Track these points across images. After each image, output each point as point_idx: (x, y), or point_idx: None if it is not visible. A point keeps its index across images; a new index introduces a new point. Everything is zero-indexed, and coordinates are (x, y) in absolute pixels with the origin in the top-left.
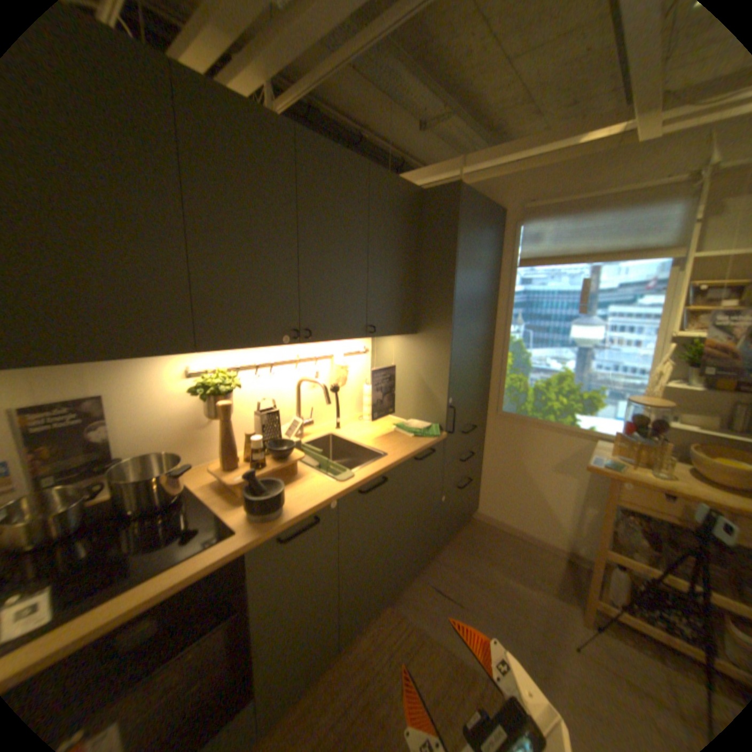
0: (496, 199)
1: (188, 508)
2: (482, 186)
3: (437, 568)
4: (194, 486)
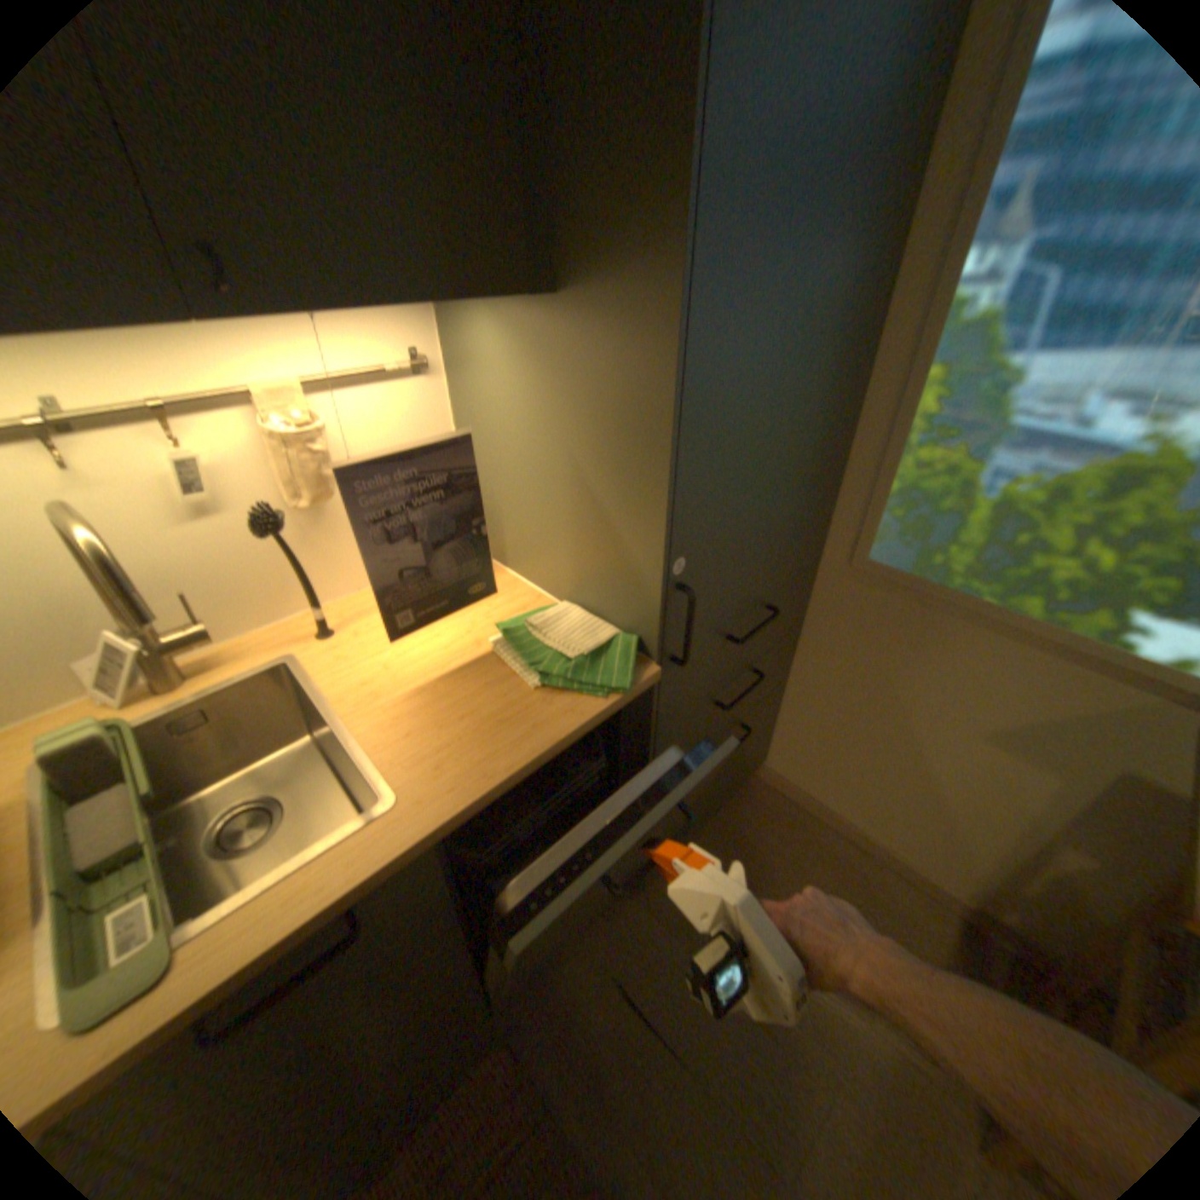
0: None
1: None
2: None
3: (639, 921)
4: None
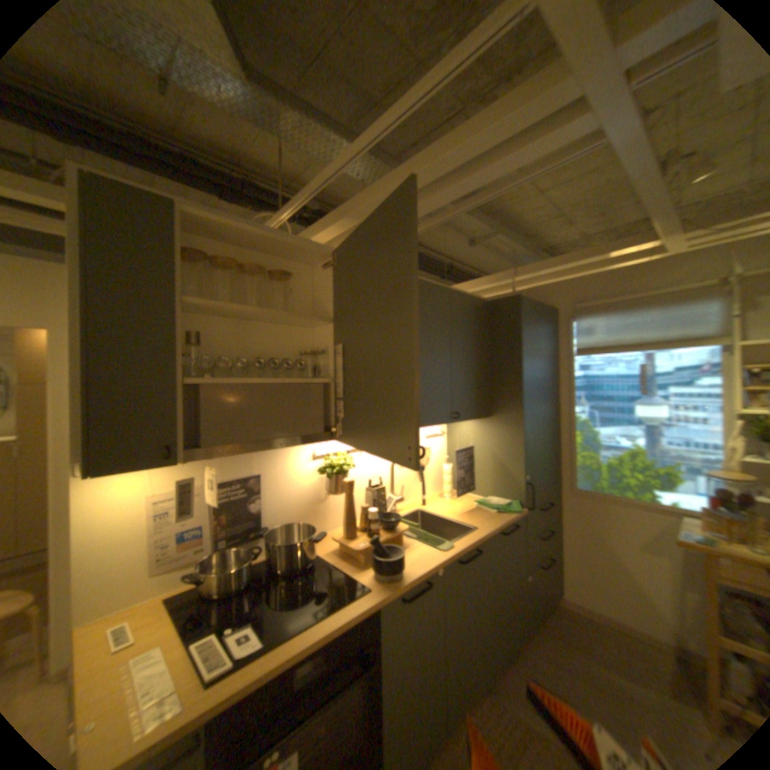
0: (548, 300)
1: (324, 571)
2: (534, 290)
3: (531, 659)
4: (320, 554)
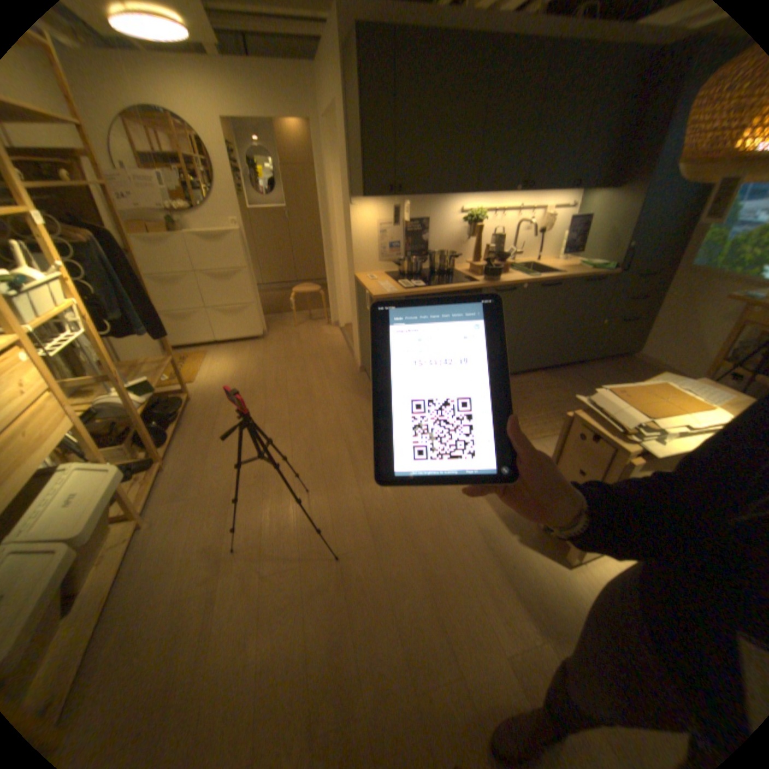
0: None
1: (456, 274)
2: None
3: (585, 369)
4: (456, 270)
